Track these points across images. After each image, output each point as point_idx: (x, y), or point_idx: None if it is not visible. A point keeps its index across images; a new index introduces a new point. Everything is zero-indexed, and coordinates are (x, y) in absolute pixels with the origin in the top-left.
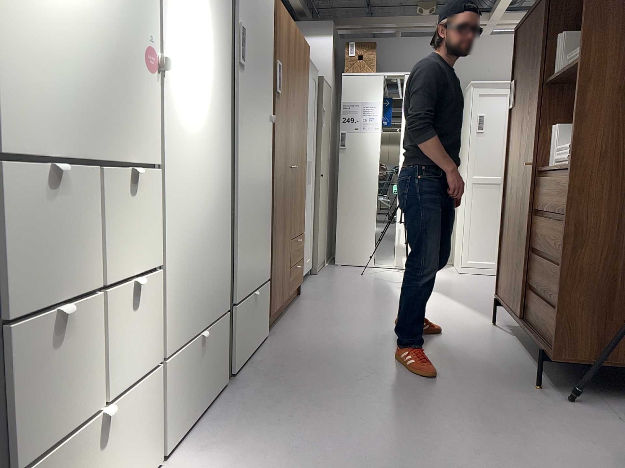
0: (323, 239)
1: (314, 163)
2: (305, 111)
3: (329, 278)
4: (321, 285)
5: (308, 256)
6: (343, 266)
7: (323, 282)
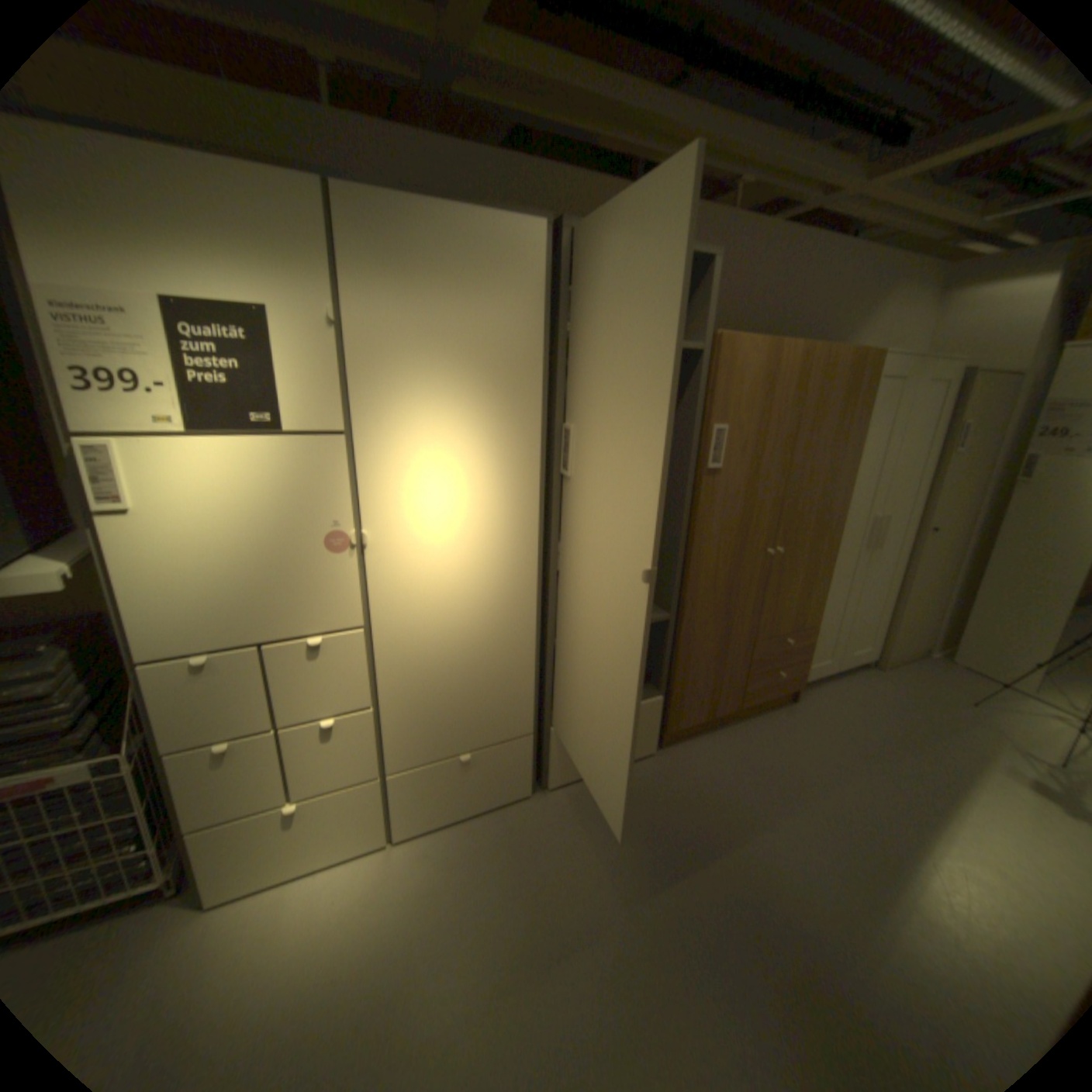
0: (929, 623)
1: (917, 514)
2: (852, 459)
3: (900, 689)
4: (863, 698)
5: (869, 646)
6: (968, 671)
7: (874, 693)
